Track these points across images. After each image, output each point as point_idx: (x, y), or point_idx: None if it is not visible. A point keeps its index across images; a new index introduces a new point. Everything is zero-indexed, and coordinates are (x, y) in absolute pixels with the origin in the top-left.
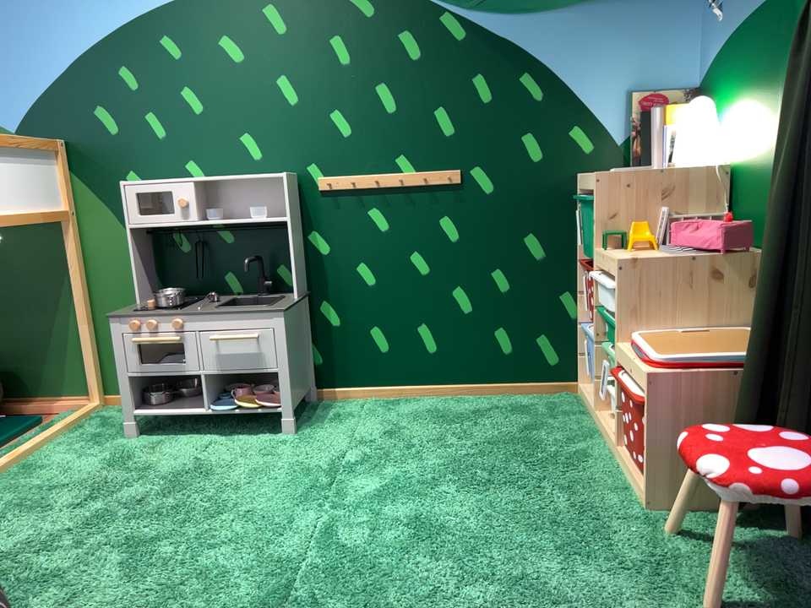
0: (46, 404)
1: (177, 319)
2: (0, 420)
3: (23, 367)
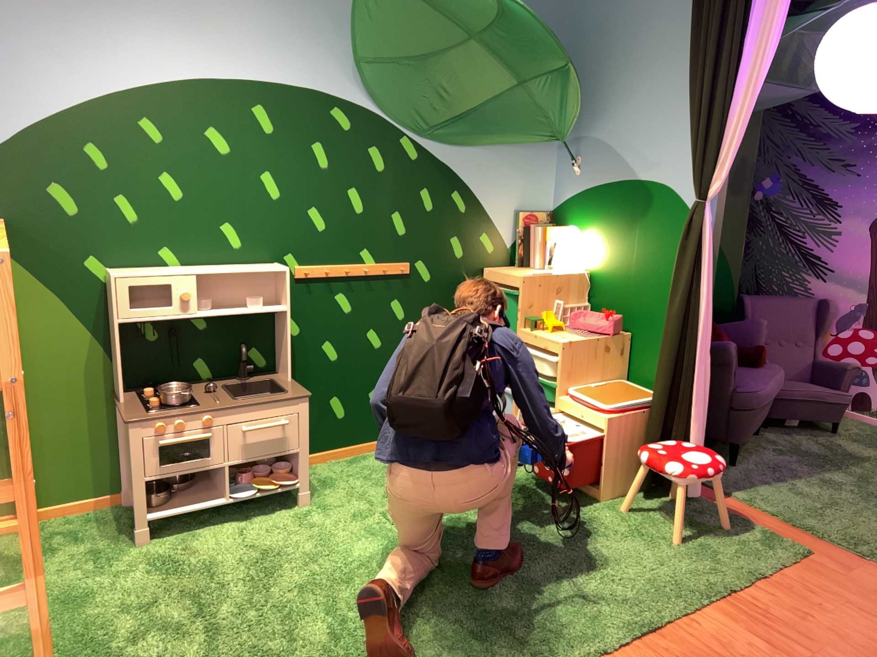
0: None
1: (213, 414)
2: None
3: None
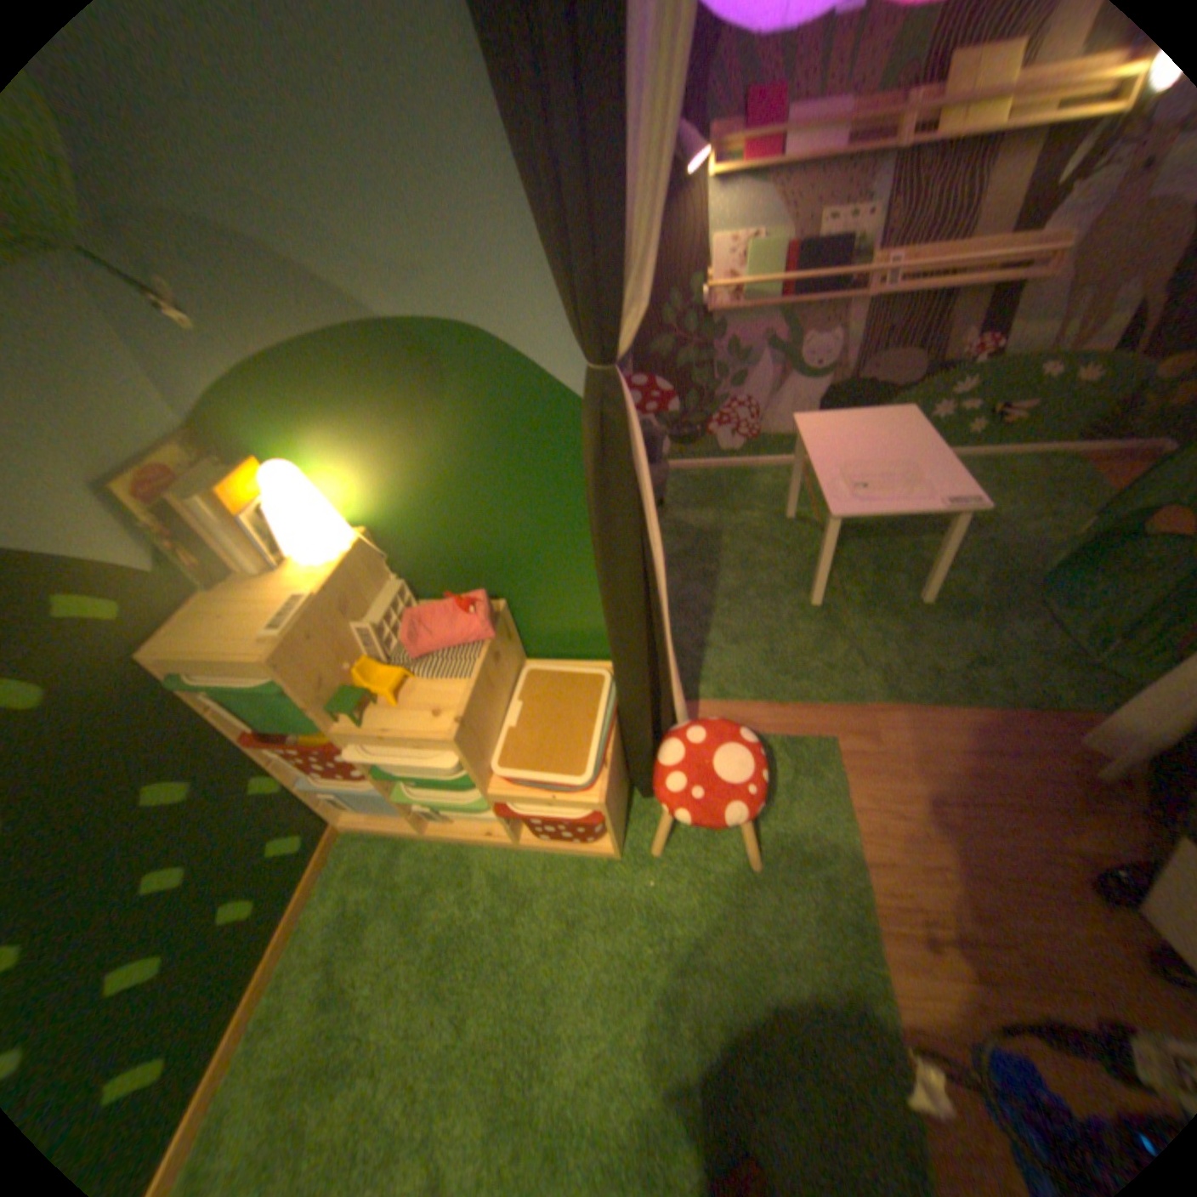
0: None
1: None
2: None
3: None
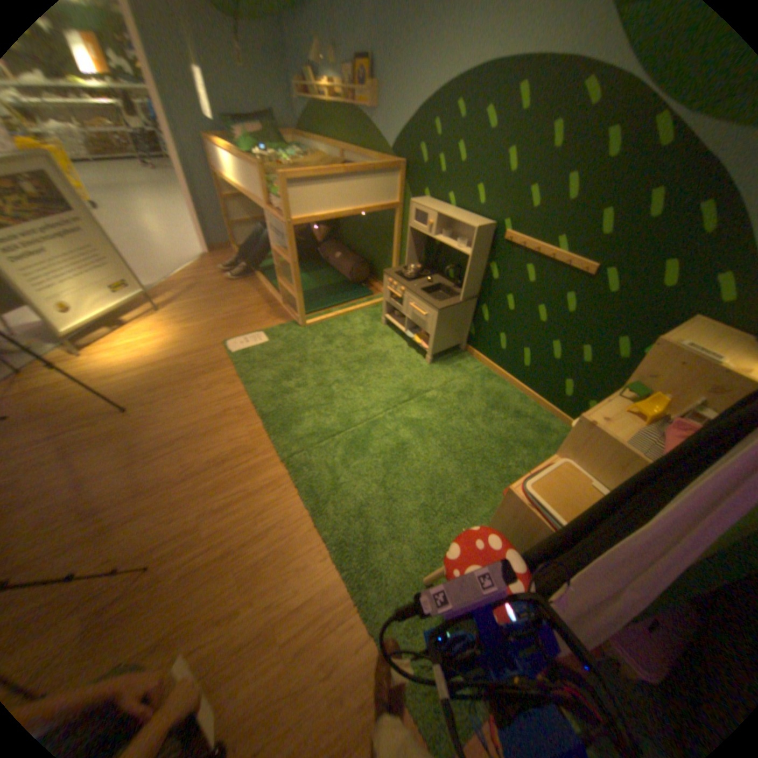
0: (378, 288)
1: (402, 289)
2: (365, 287)
3: (377, 268)
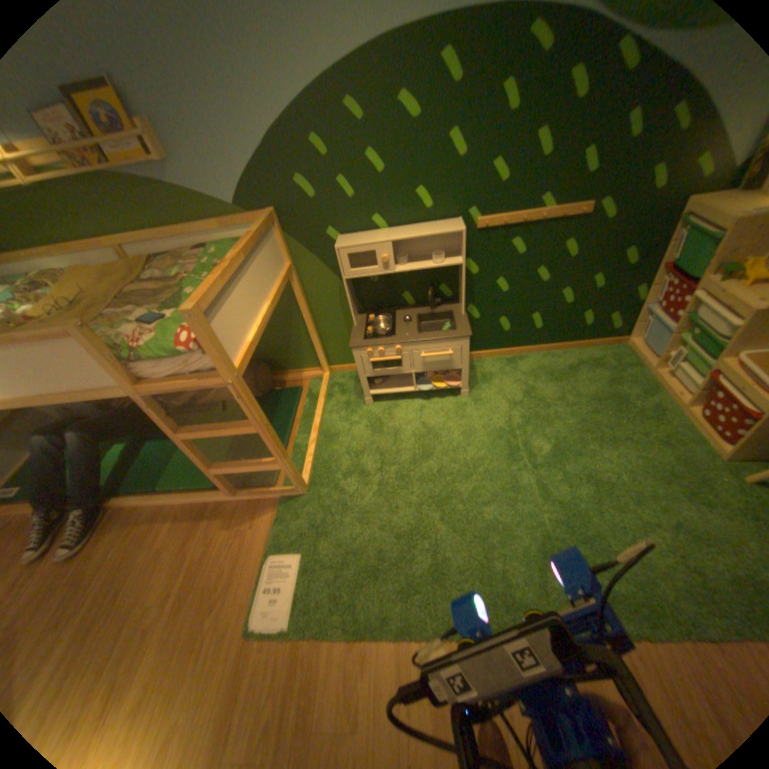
0: (297, 376)
1: (397, 346)
2: (275, 389)
3: (276, 357)
